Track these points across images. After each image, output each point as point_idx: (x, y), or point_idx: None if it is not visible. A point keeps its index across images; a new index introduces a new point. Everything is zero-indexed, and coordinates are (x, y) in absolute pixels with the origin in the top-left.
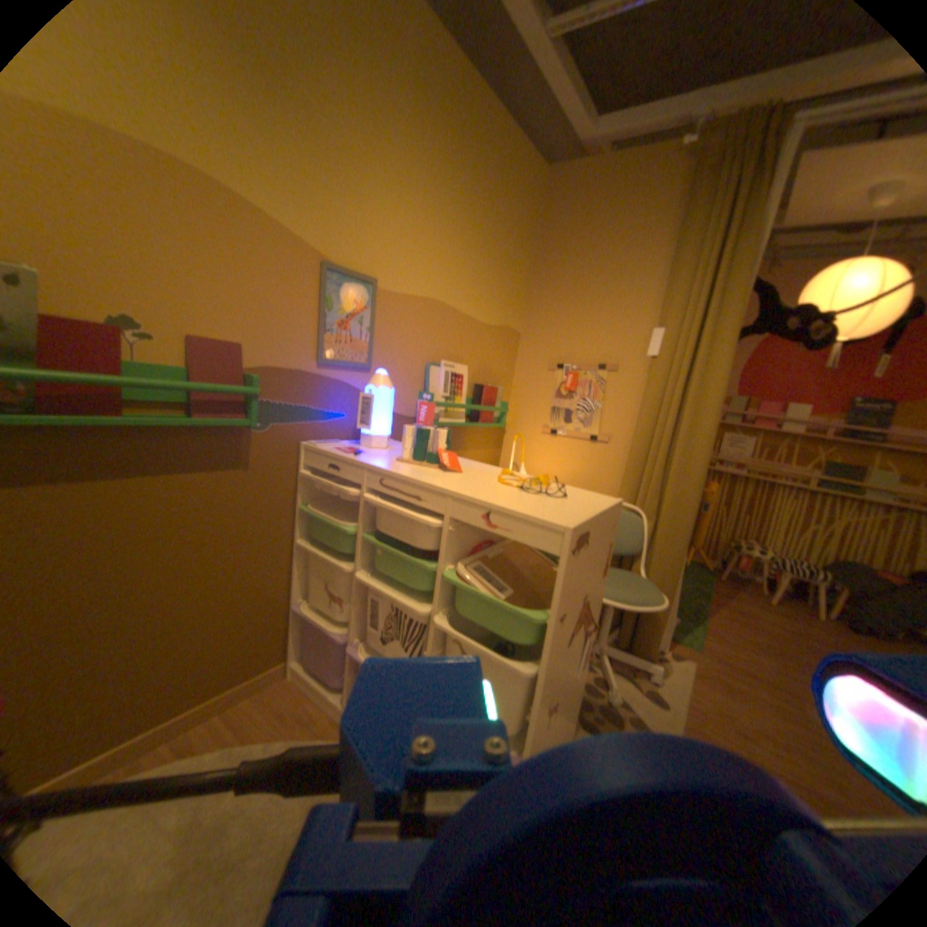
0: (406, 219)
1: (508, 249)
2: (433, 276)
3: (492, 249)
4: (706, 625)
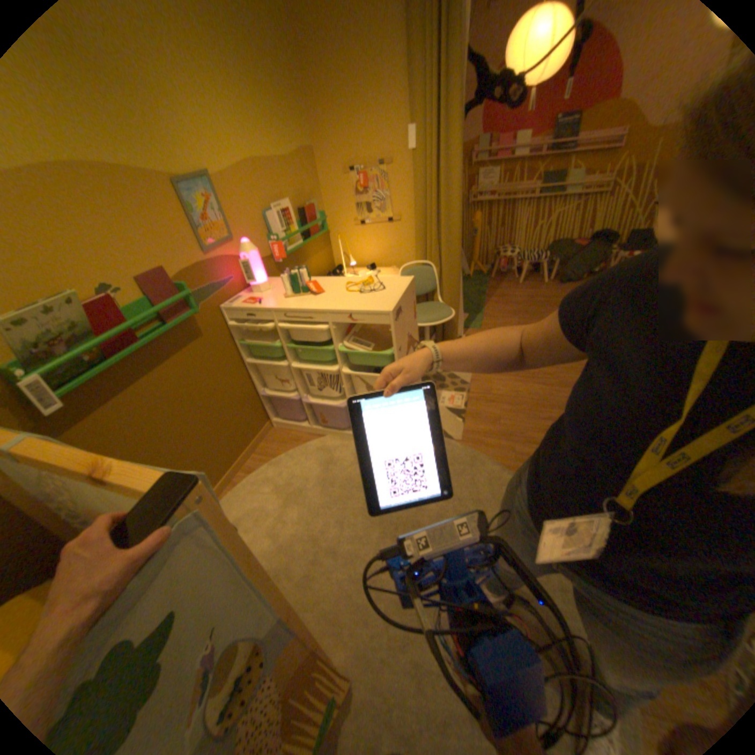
0: (199, 104)
1: (276, 76)
2: (236, 140)
3: (264, 85)
4: (481, 311)
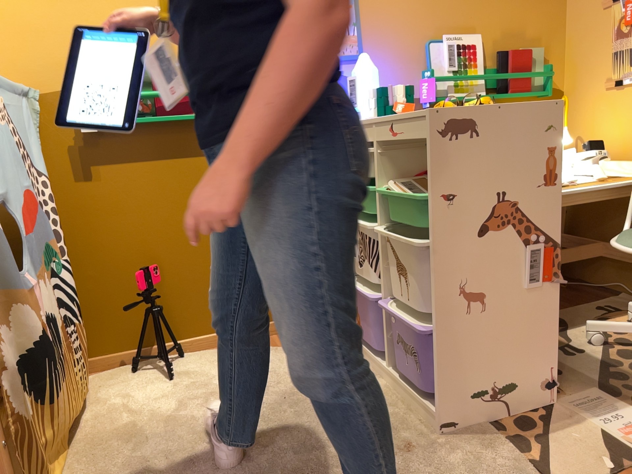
0: None
1: None
2: None
3: None
4: None
